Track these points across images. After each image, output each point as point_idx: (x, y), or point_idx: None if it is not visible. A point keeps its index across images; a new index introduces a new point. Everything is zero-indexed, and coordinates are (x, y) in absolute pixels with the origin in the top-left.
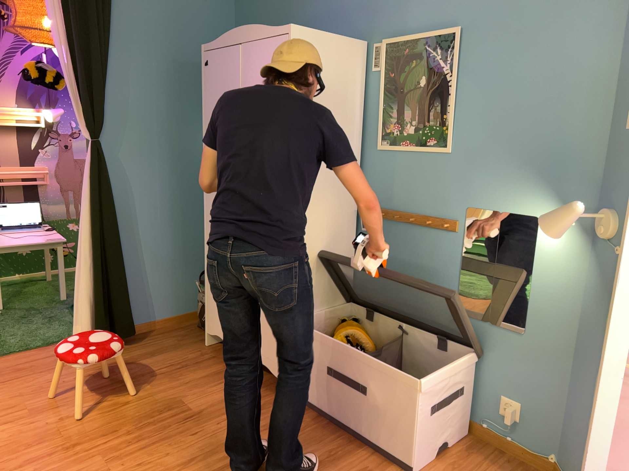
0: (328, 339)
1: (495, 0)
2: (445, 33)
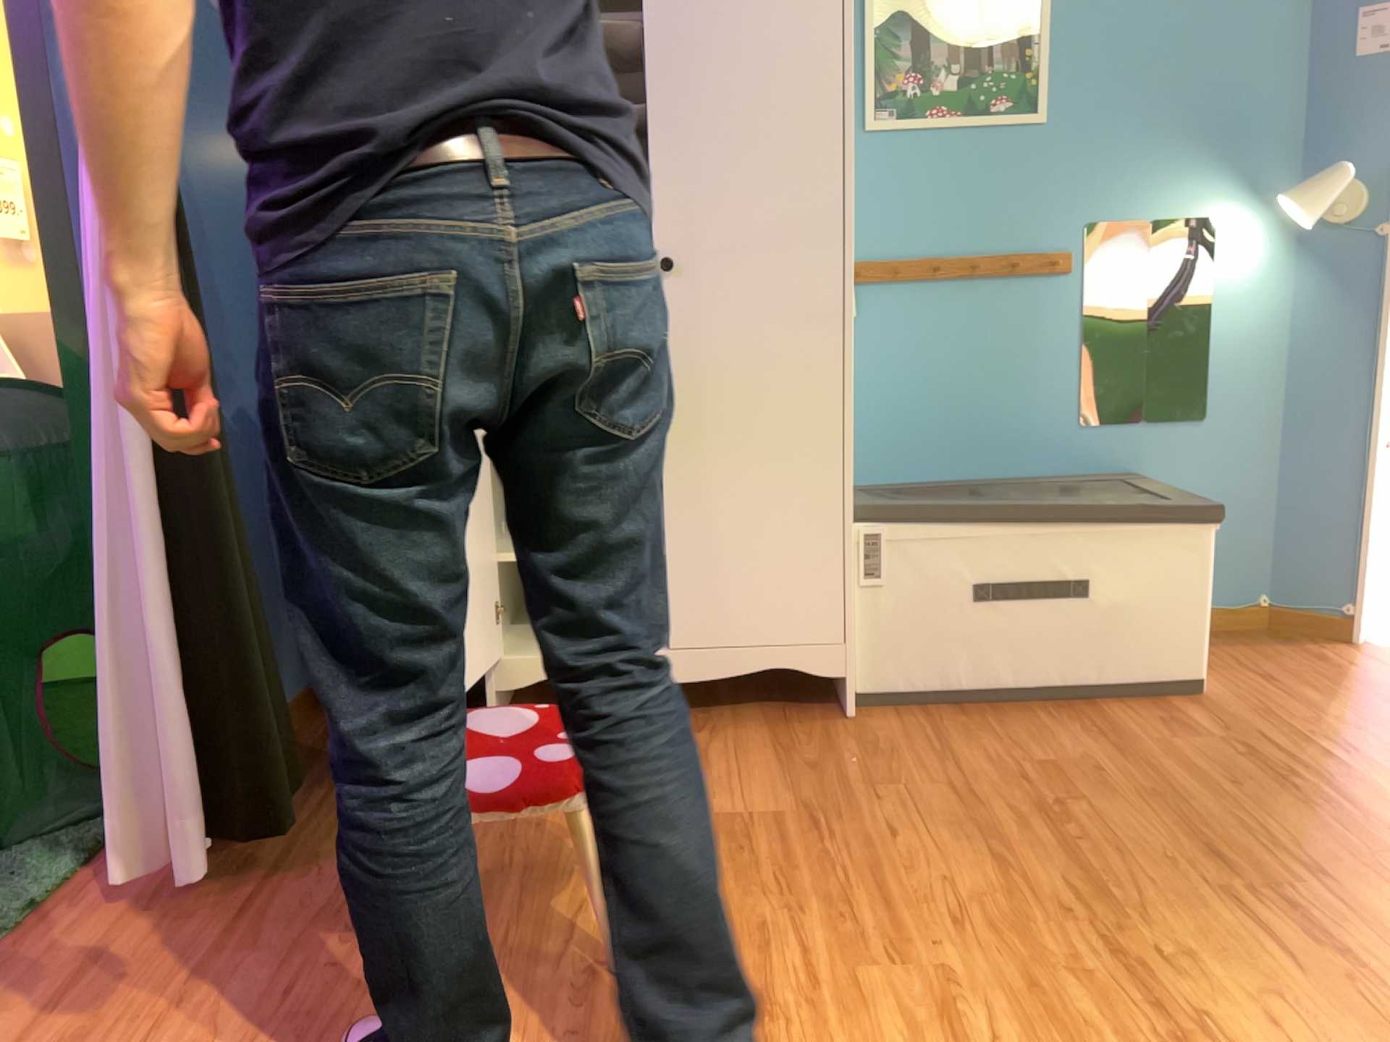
0: (973, 523)
1: None
2: None
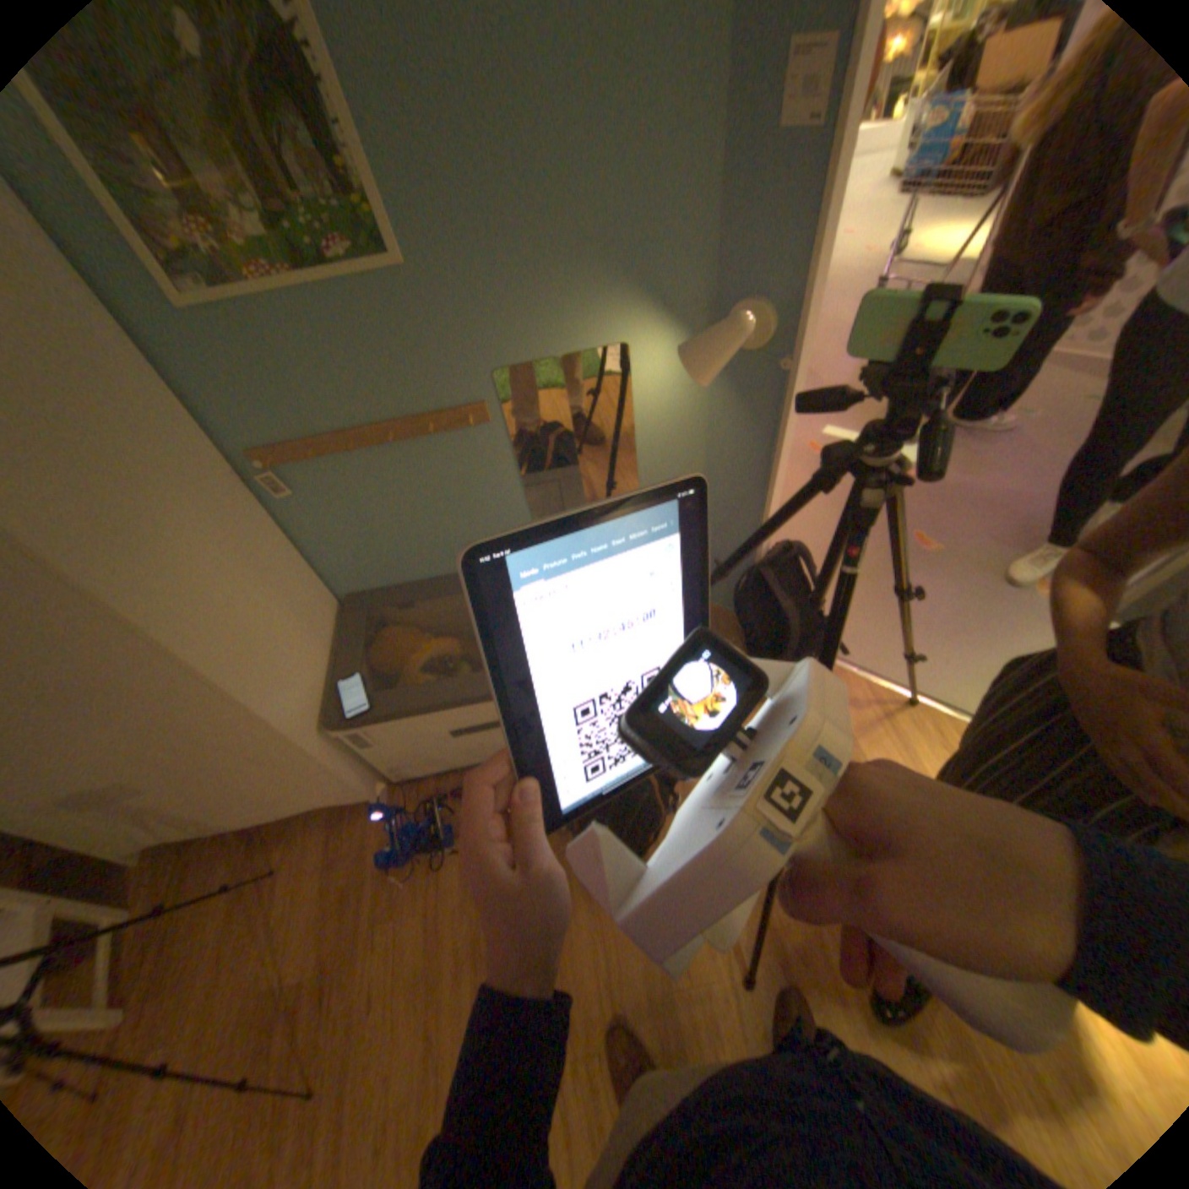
0: (425, 718)
1: None
2: None
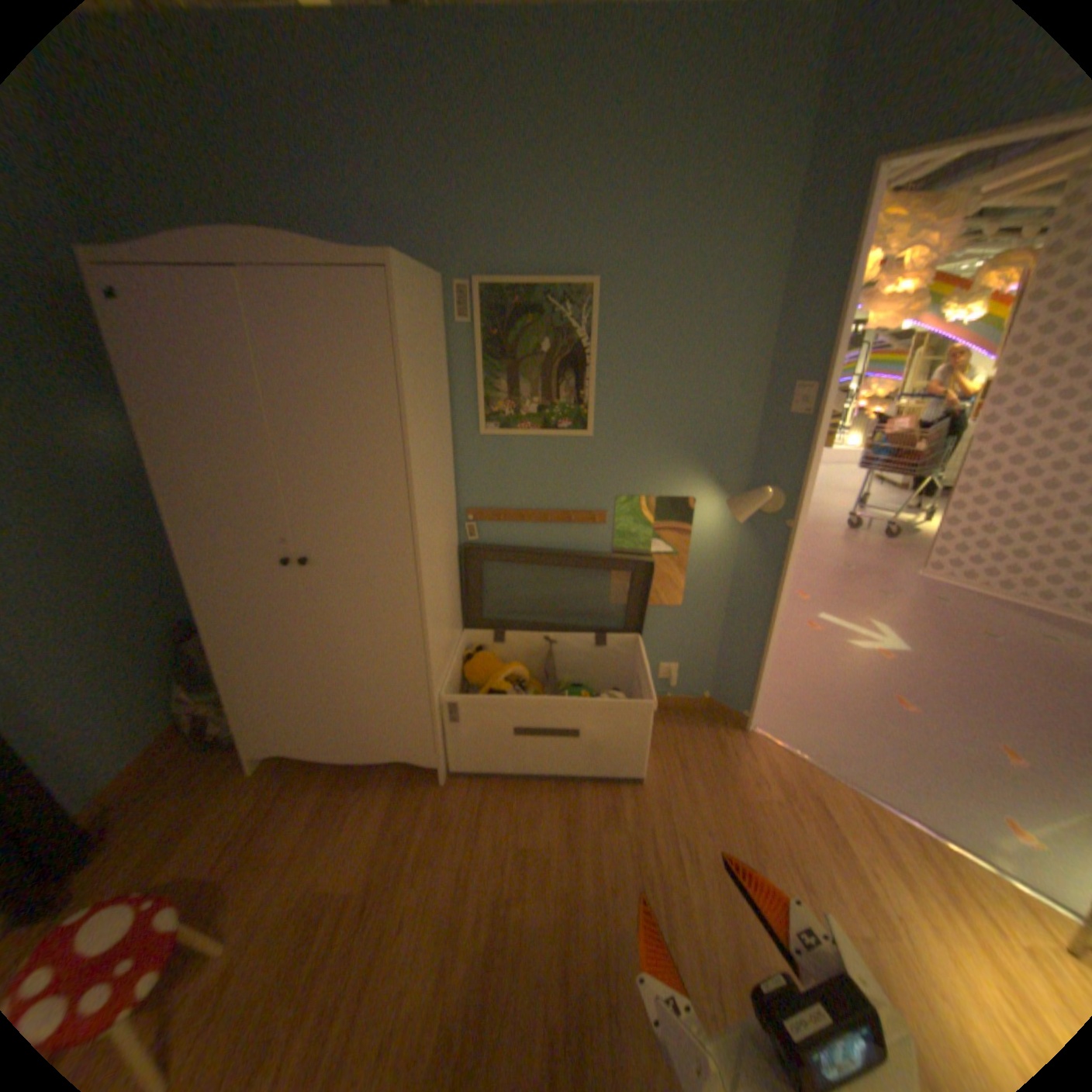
0: (513, 697)
1: (642, 246)
2: (577, 282)
